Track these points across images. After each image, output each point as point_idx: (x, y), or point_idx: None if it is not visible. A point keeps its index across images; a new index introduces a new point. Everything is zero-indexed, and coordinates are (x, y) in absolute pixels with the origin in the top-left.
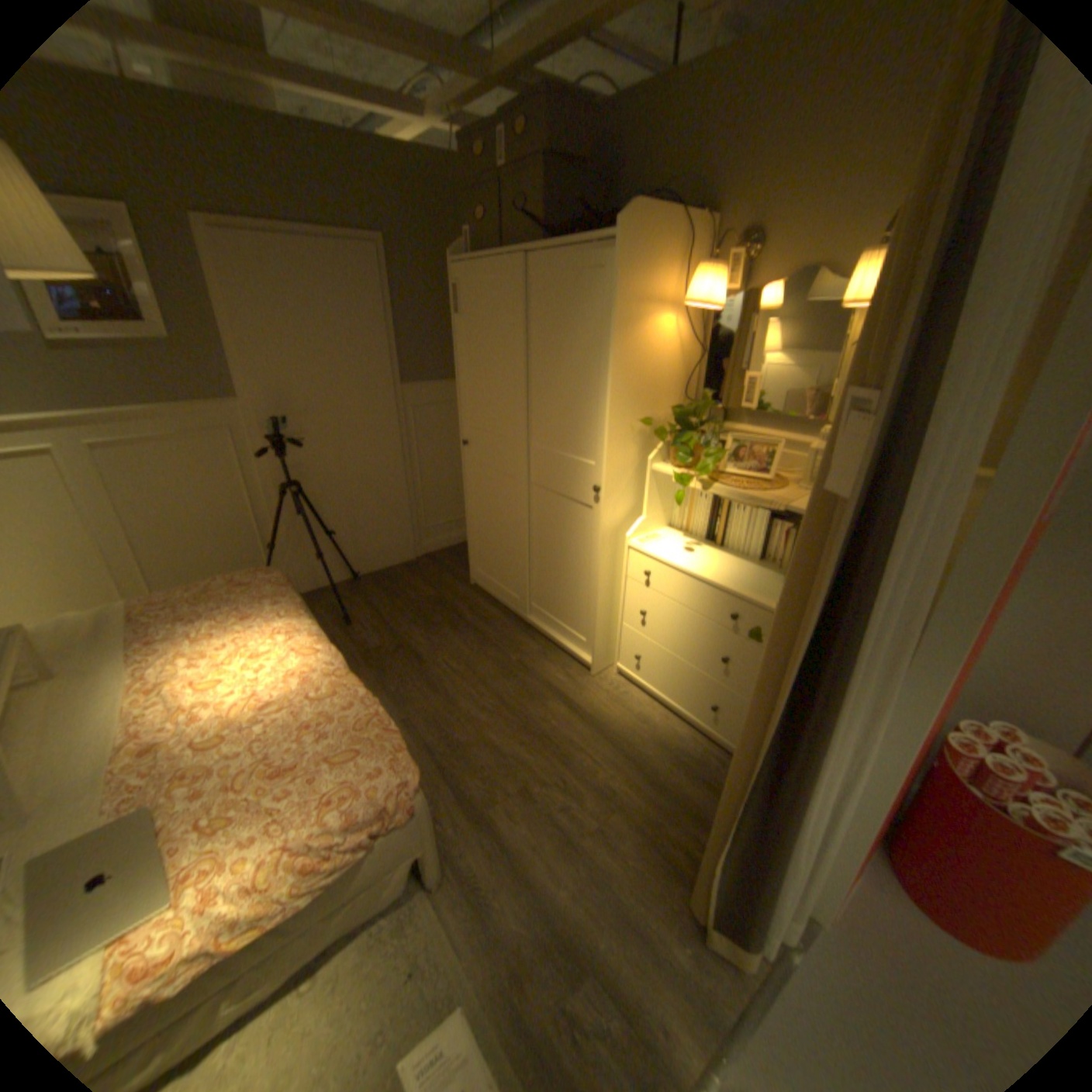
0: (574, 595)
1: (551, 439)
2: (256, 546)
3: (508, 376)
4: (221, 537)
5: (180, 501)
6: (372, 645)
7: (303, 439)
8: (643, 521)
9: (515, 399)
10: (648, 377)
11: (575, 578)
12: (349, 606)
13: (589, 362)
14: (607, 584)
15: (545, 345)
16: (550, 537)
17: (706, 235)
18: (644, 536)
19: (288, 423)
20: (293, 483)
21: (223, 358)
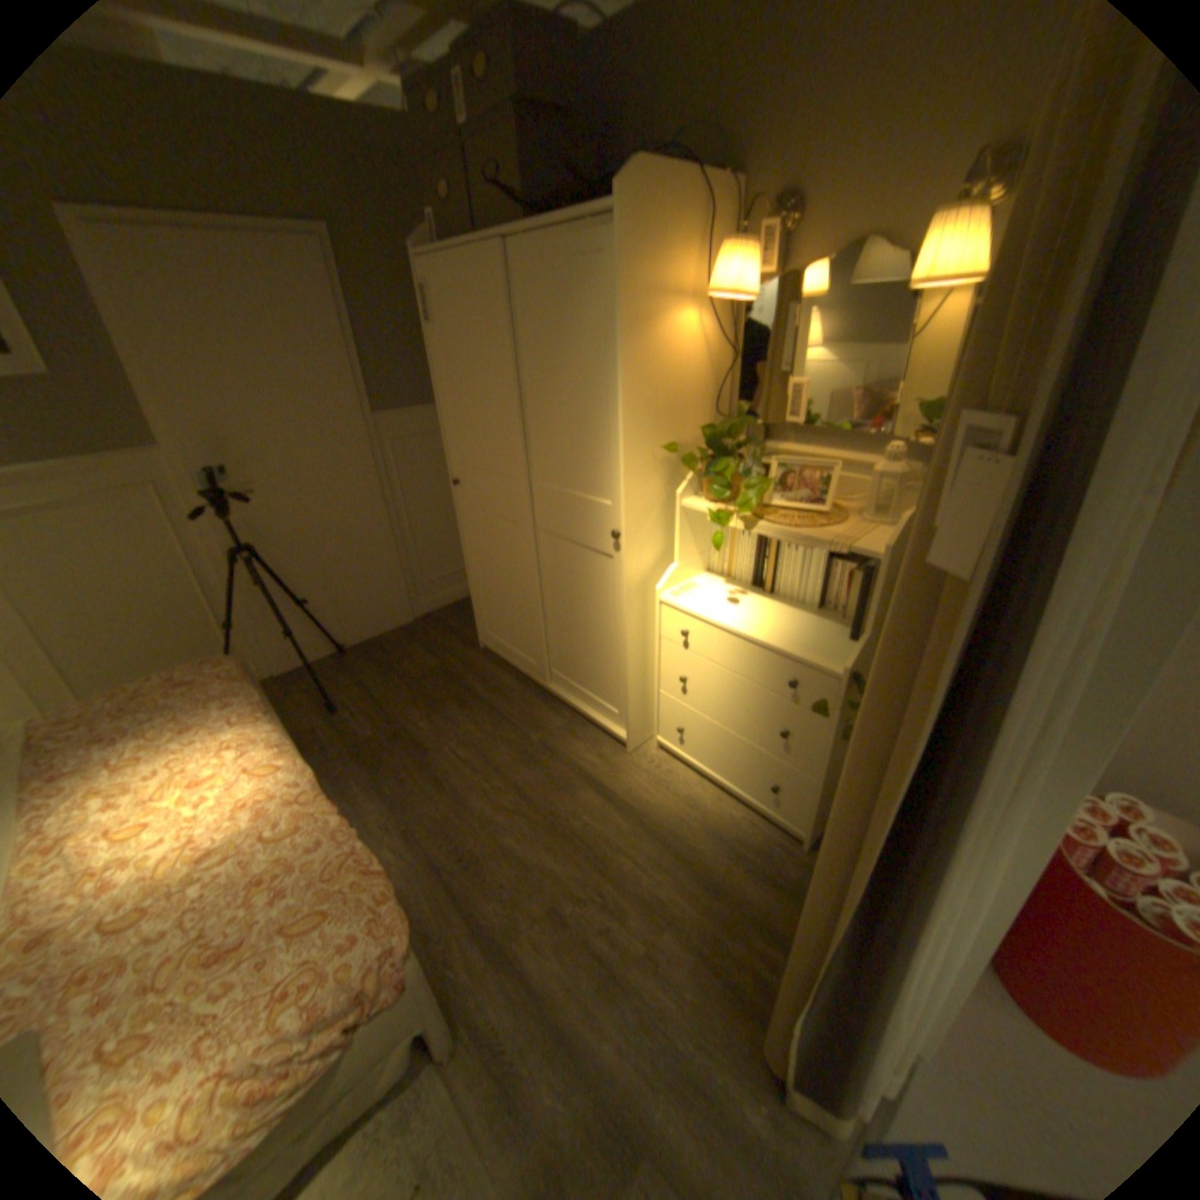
0: (600, 660)
1: (557, 475)
2: (210, 626)
3: (497, 399)
4: (161, 620)
5: (100, 581)
6: (363, 737)
7: (253, 491)
8: (675, 569)
9: (509, 427)
10: (669, 391)
11: (599, 640)
12: (333, 689)
13: (594, 377)
14: (638, 647)
15: (539, 357)
16: (565, 593)
17: (730, 204)
18: (678, 587)
19: (231, 472)
20: (247, 546)
21: (132, 396)
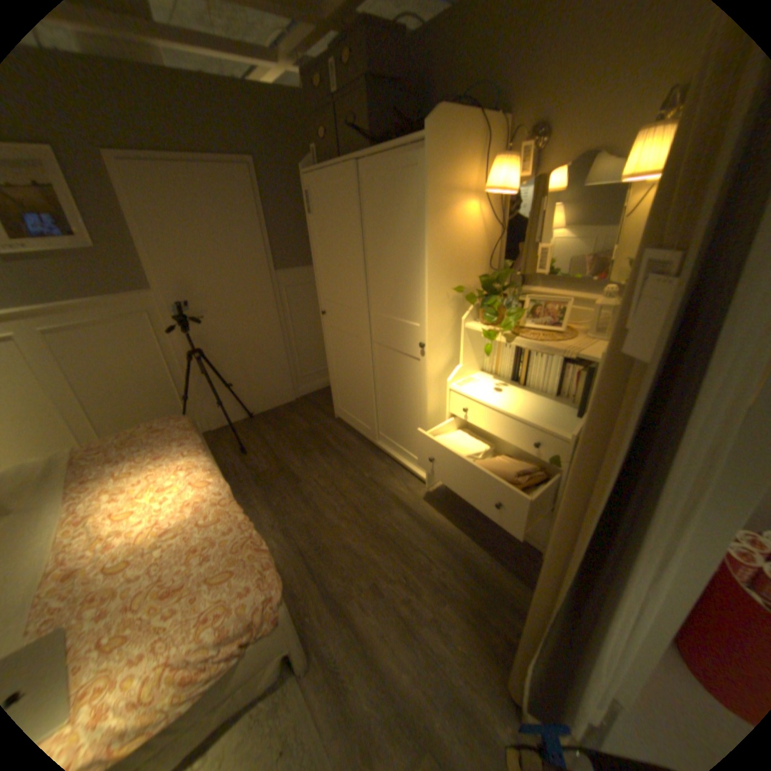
0: (410, 426)
1: (385, 307)
2: (175, 397)
3: (350, 259)
4: (148, 393)
5: (114, 368)
6: (261, 469)
7: (203, 316)
8: (460, 368)
9: (356, 277)
10: (458, 253)
11: (410, 413)
12: (245, 439)
13: (410, 244)
14: (434, 418)
15: (376, 233)
16: (389, 382)
17: (501, 133)
18: (461, 380)
19: (191, 305)
20: (198, 350)
21: (137, 259)
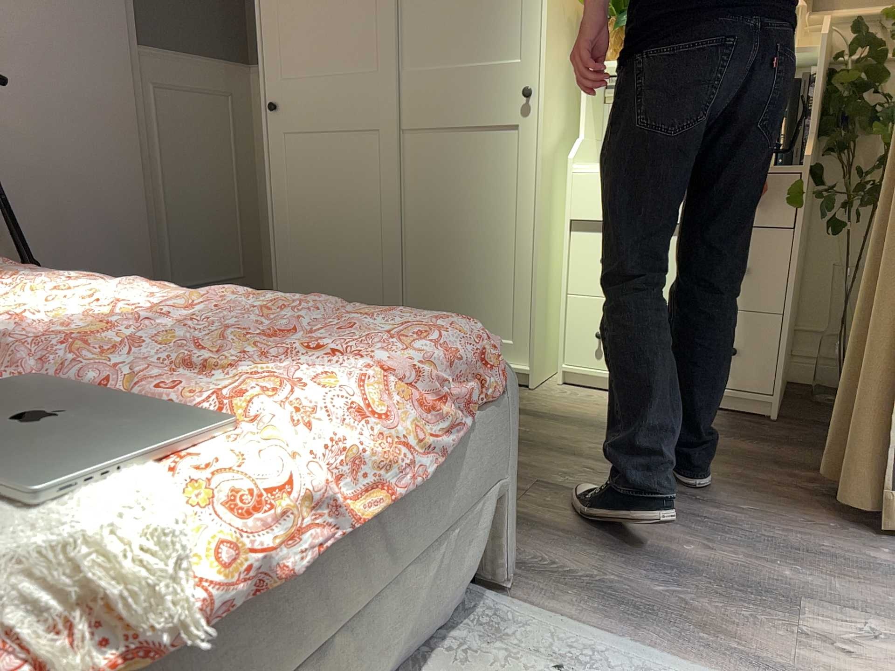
0: (489, 275)
1: (440, 49)
2: None
3: None
4: None
5: None
6: None
7: None
8: (582, 141)
9: (375, 7)
10: None
11: (489, 247)
12: None
13: None
14: (546, 235)
15: None
16: (440, 201)
17: None
18: (586, 161)
19: None
20: None
21: None
